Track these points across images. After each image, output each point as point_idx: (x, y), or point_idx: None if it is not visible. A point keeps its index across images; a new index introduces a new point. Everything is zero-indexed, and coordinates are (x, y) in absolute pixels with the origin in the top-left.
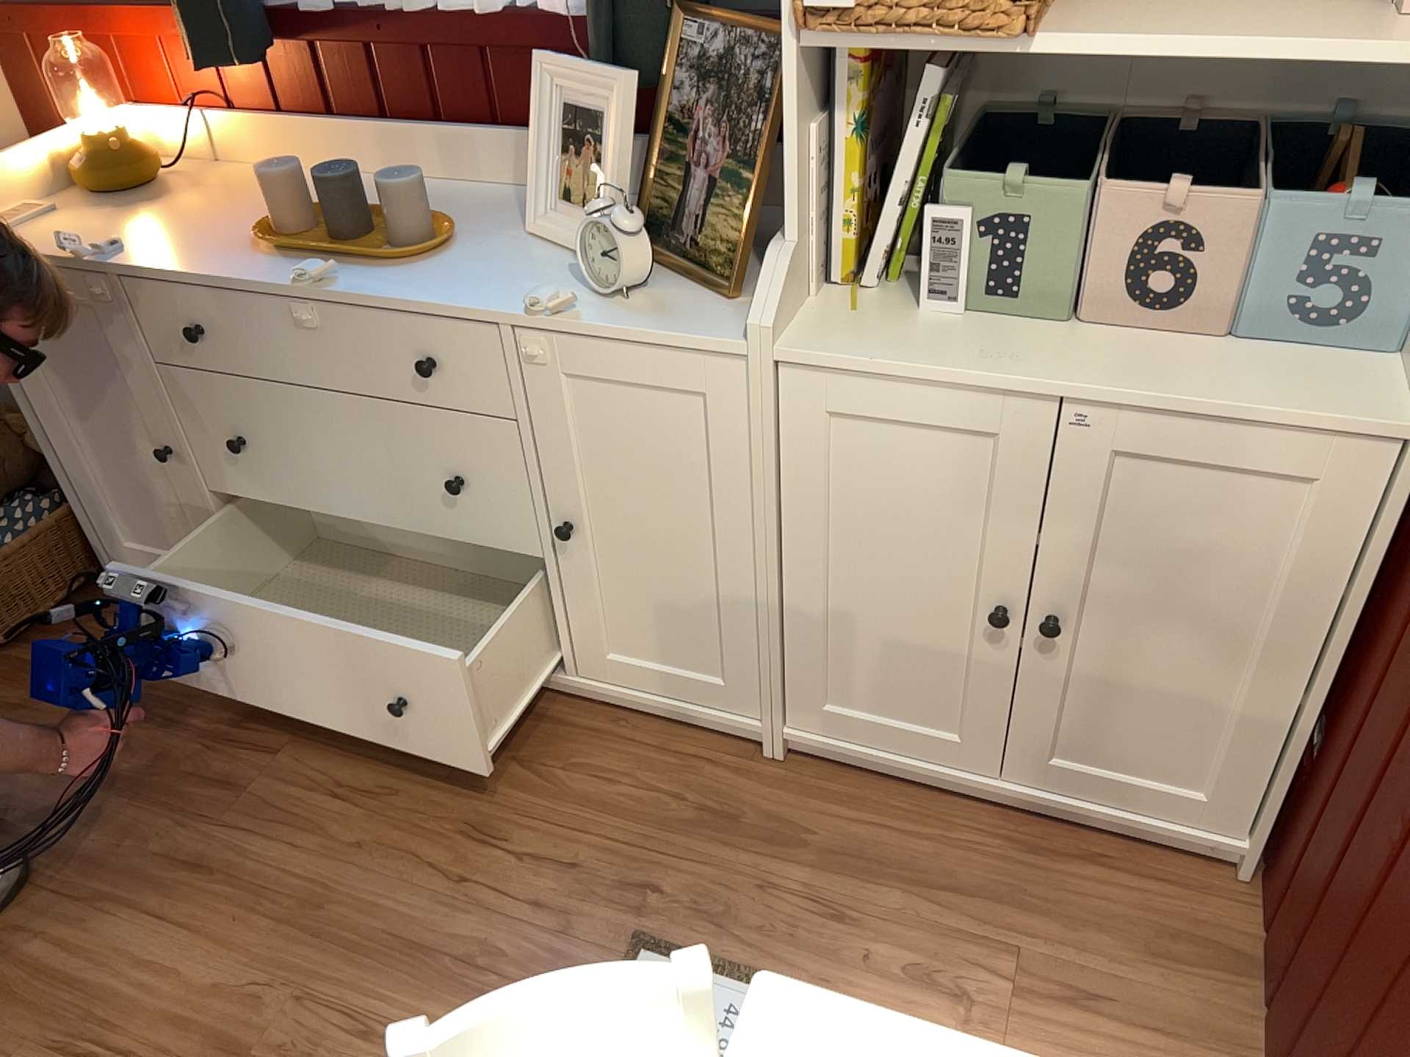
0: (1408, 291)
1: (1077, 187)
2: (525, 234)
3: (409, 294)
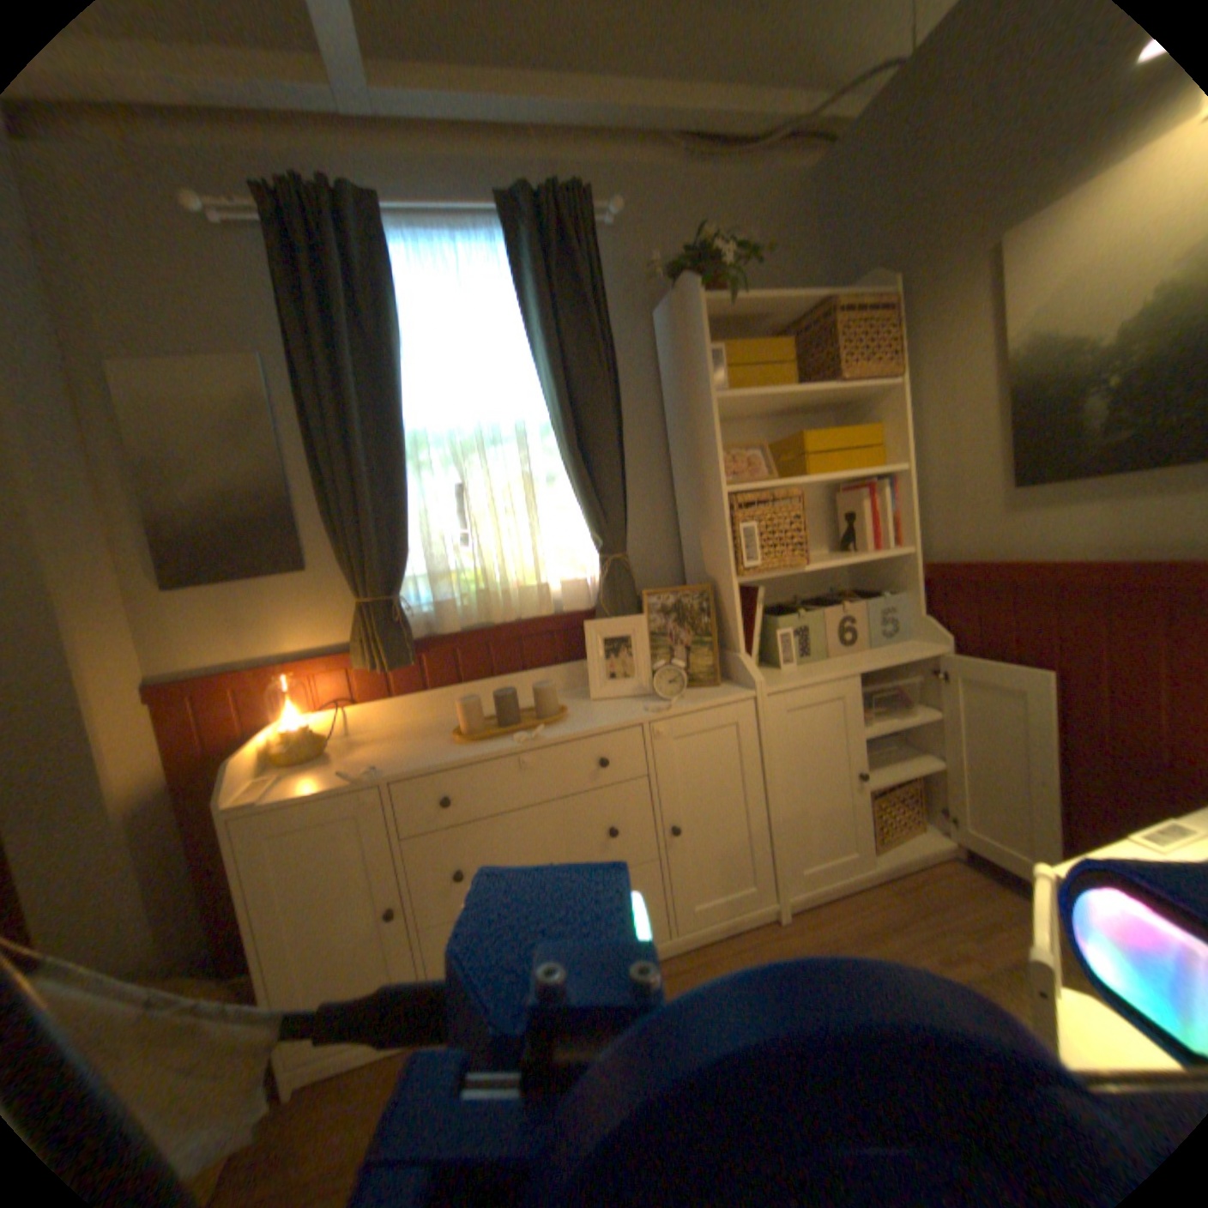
0: (912, 615)
1: (814, 610)
2: (580, 700)
3: (577, 726)
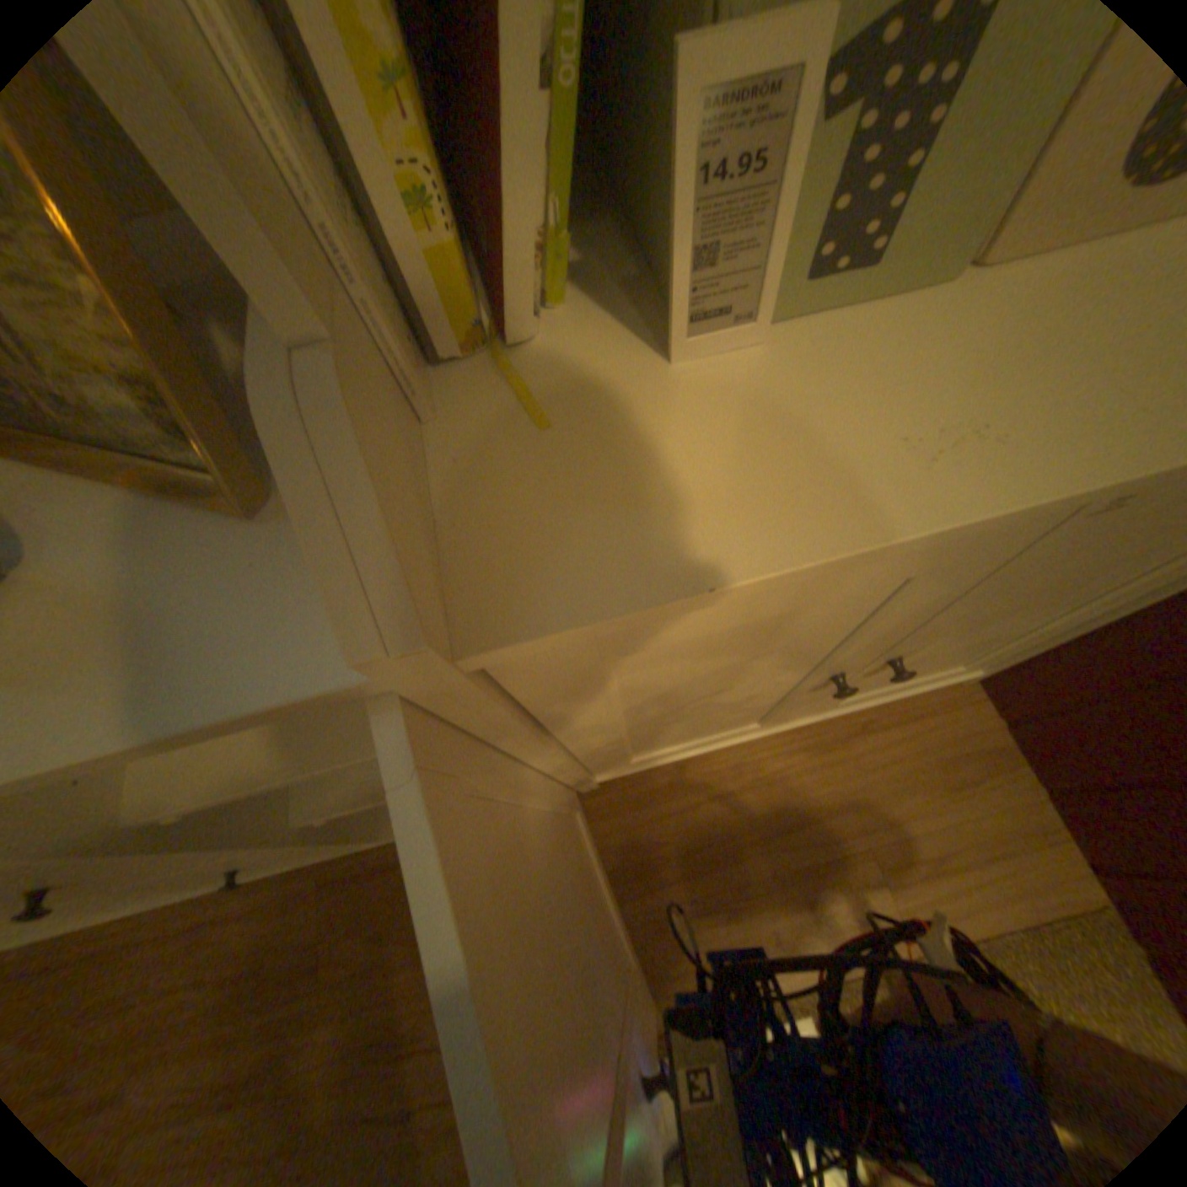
0: None
1: None
2: None
3: None
